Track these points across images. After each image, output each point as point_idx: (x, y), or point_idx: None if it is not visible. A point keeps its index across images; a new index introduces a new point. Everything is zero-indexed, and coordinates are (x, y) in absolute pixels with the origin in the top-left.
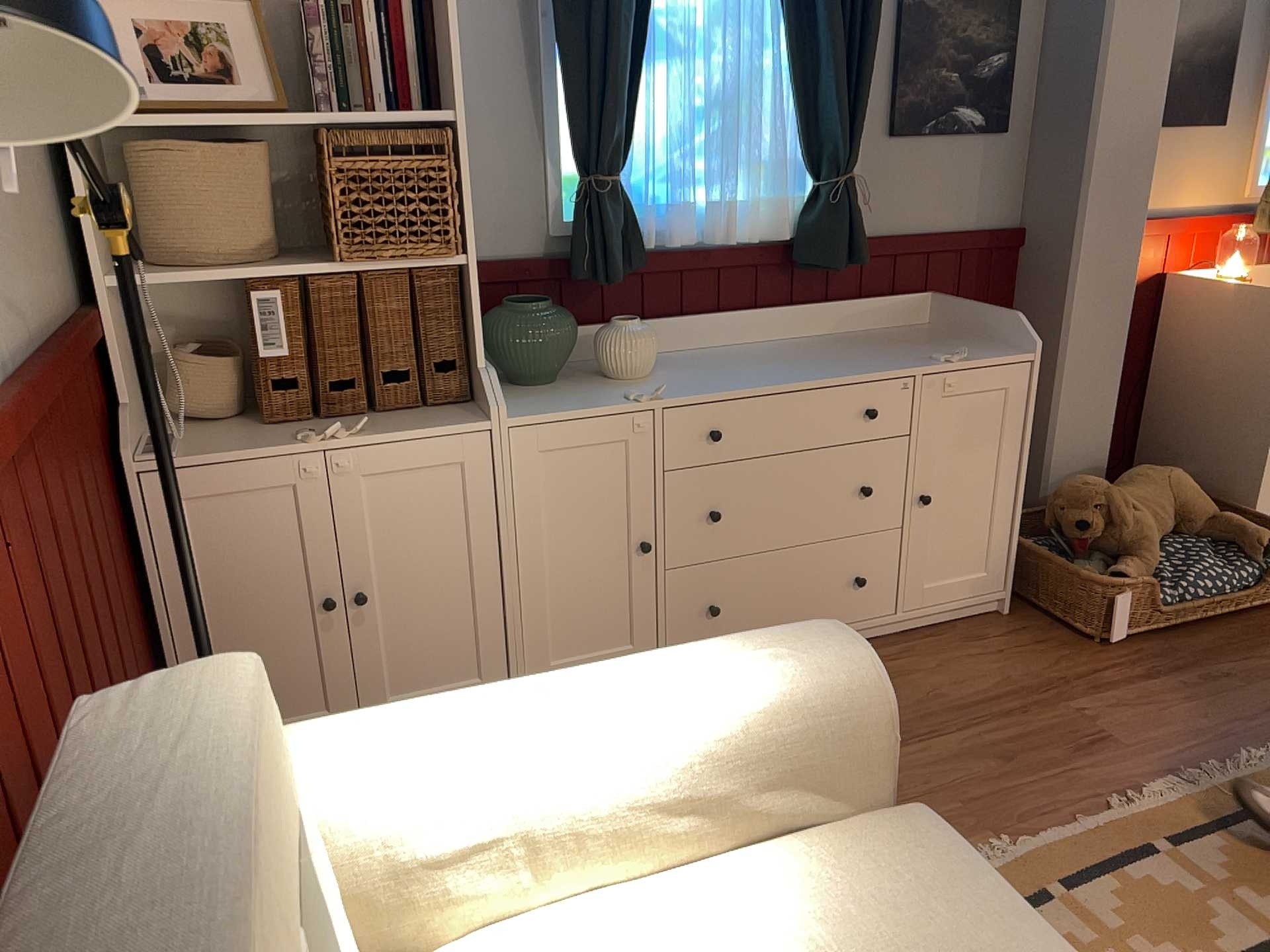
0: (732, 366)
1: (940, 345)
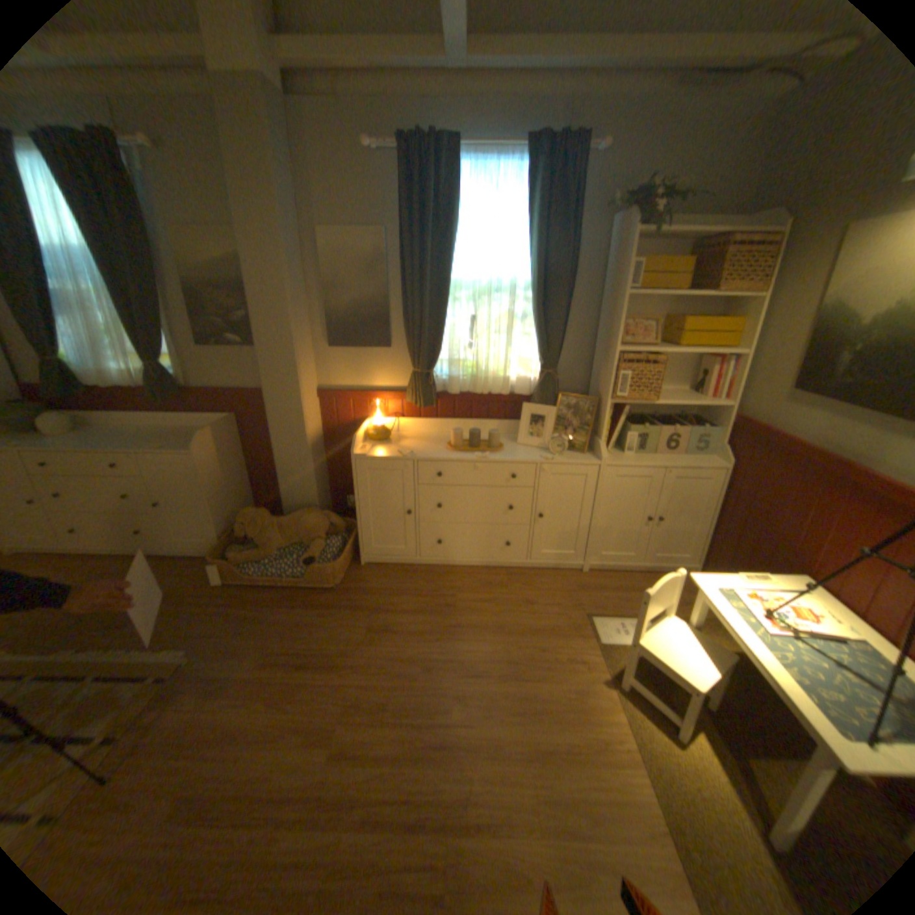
0: (95, 437)
1: (188, 440)
